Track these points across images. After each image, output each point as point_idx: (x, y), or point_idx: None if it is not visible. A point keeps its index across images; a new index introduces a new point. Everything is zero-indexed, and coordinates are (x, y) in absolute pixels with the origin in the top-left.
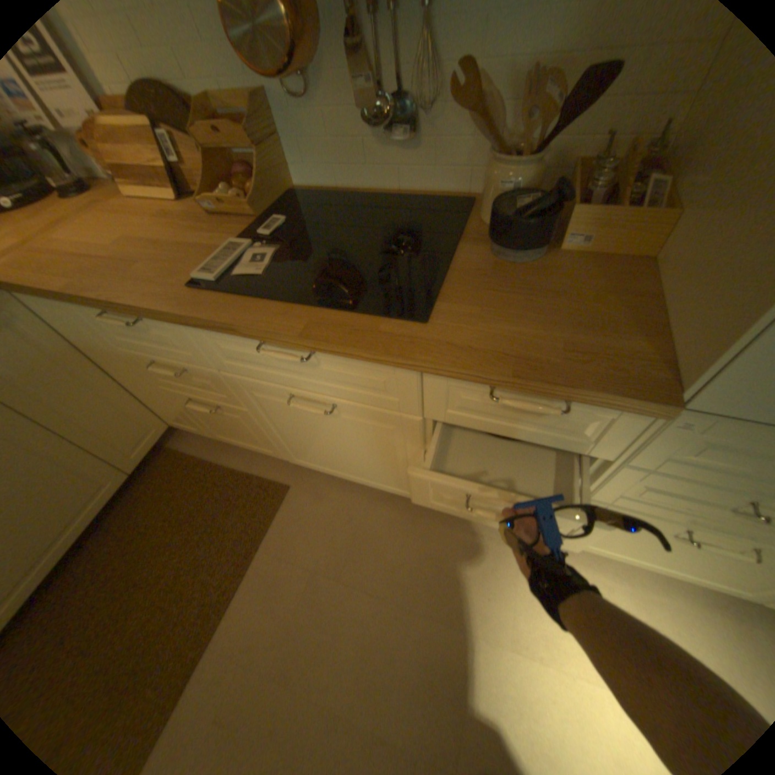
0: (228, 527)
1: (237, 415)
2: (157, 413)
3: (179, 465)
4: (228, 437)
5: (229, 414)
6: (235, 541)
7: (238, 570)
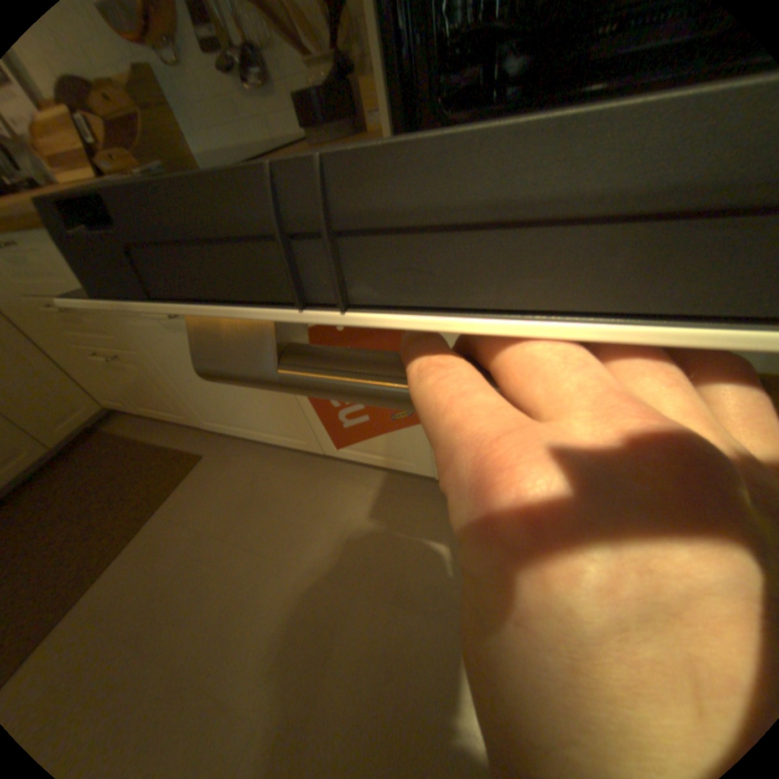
0: (131, 495)
1: (134, 366)
2: (86, 390)
3: (105, 445)
4: (145, 407)
5: (128, 366)
6: (133, 508)
7: (126, 534)
